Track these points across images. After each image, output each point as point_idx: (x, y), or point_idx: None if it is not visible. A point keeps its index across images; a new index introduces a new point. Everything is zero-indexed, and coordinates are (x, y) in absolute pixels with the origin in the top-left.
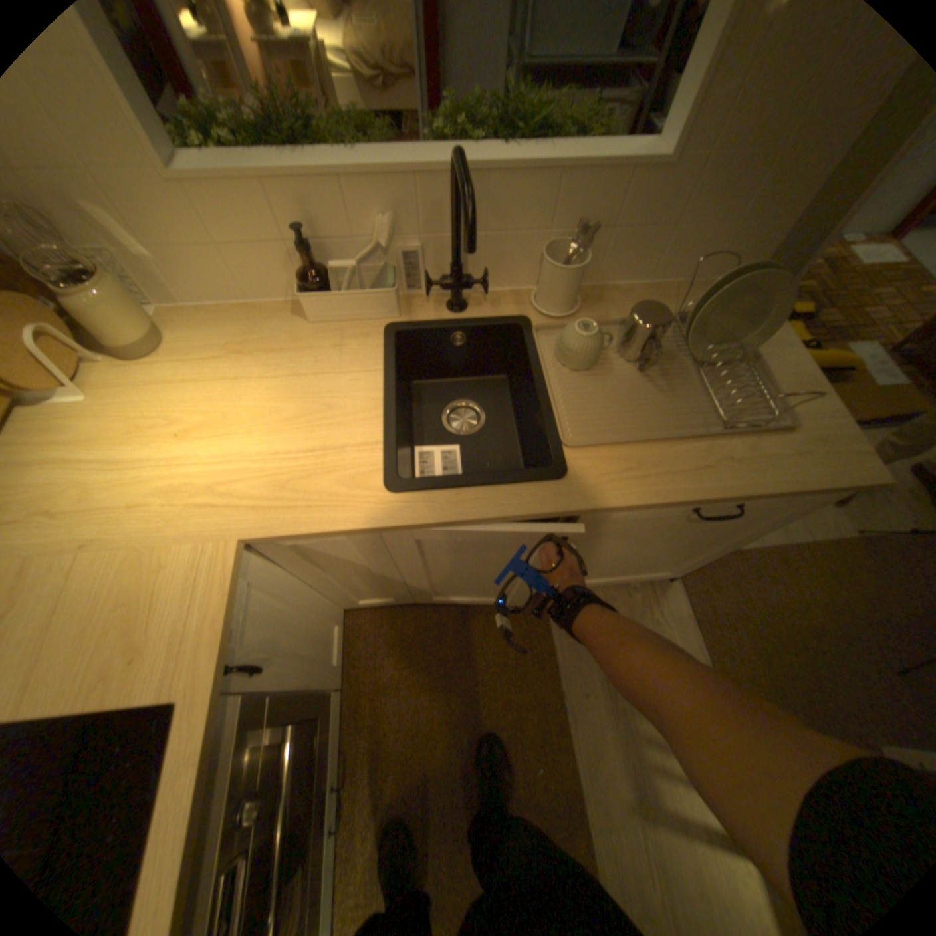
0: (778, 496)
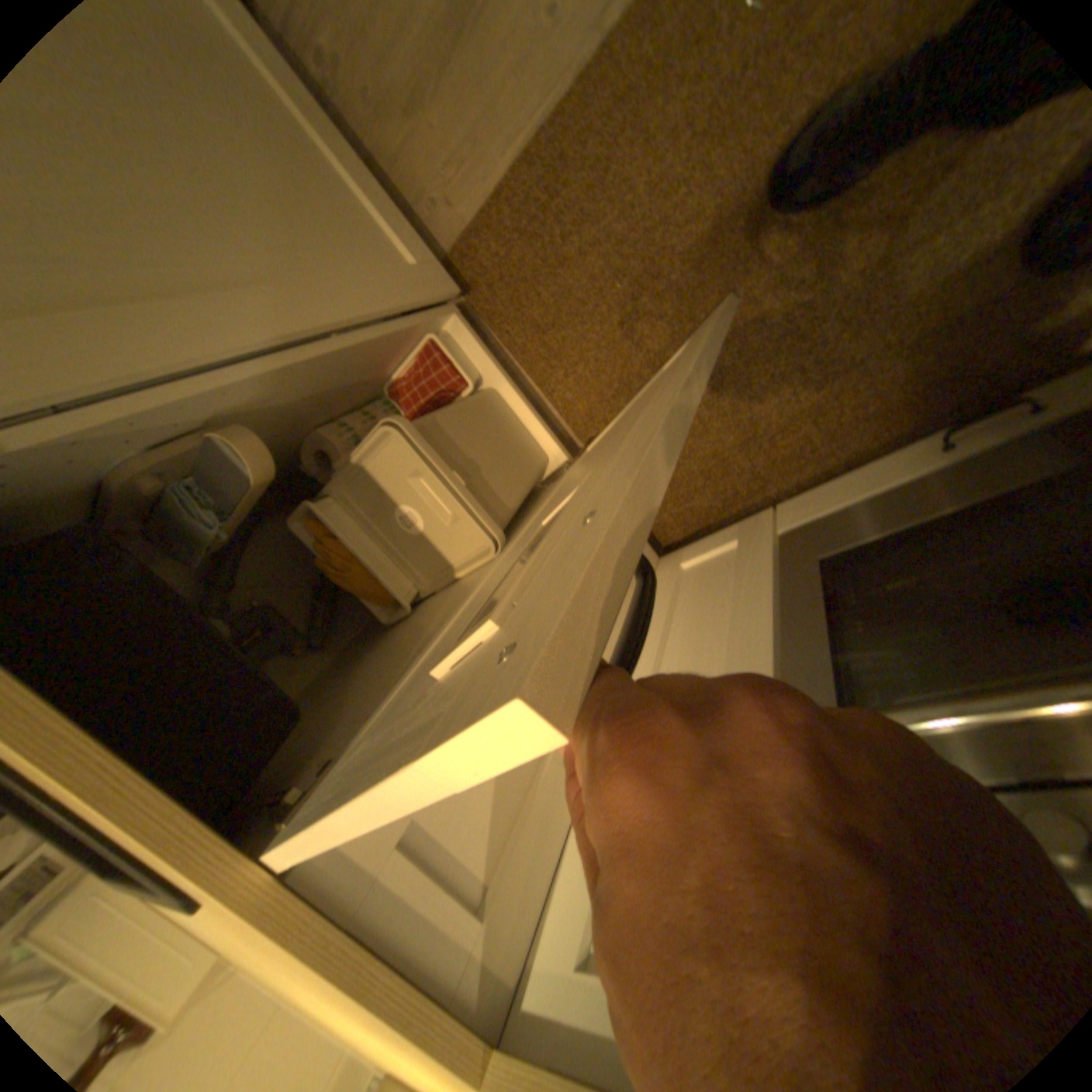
0: None
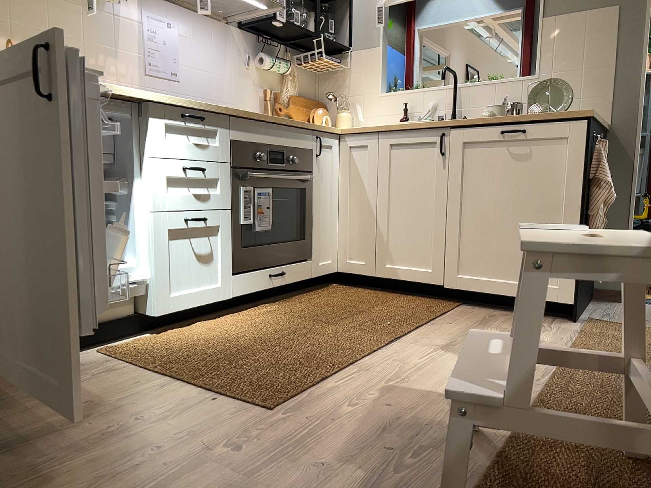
0: (536, 122)
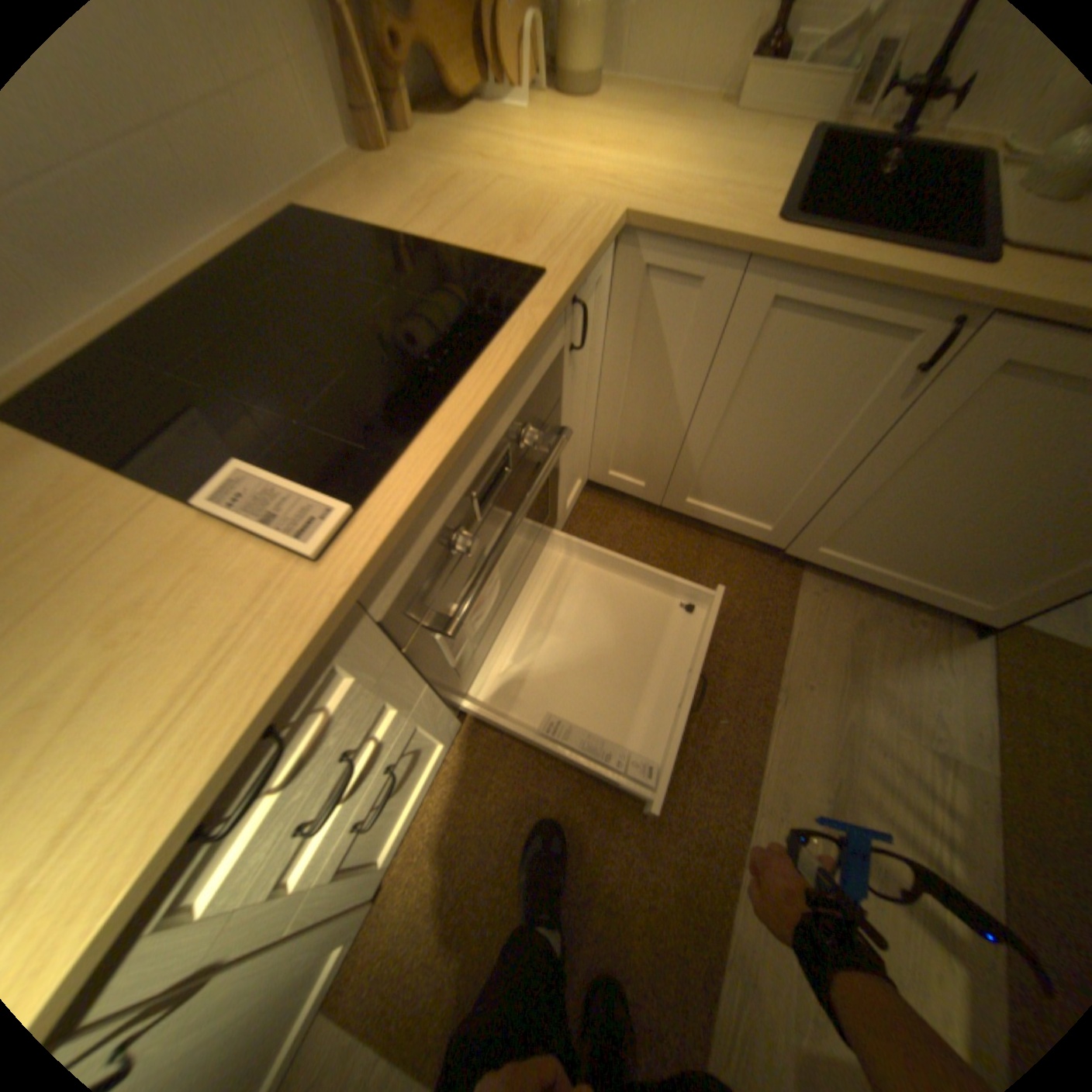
0: None
